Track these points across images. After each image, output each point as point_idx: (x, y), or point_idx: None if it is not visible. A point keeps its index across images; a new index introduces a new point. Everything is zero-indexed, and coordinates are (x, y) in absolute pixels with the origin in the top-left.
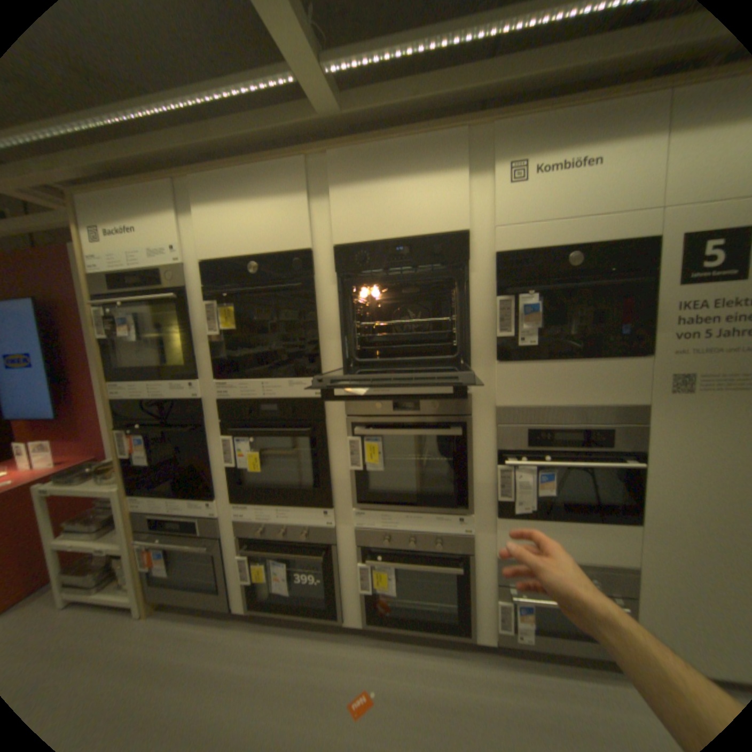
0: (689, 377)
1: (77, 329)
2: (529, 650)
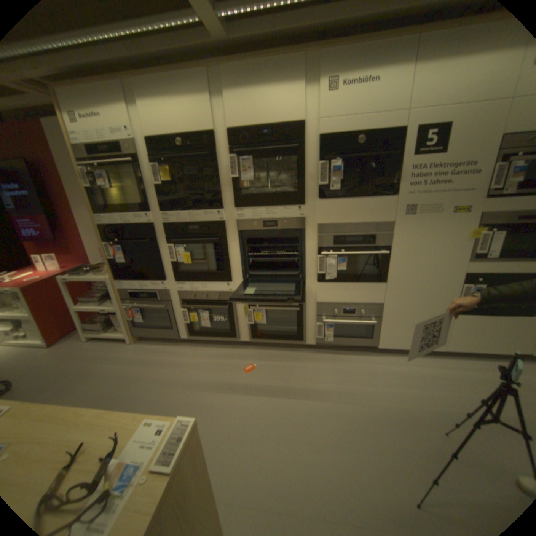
0: (414, 206)
1: (58, 182)
2: (331, 346)
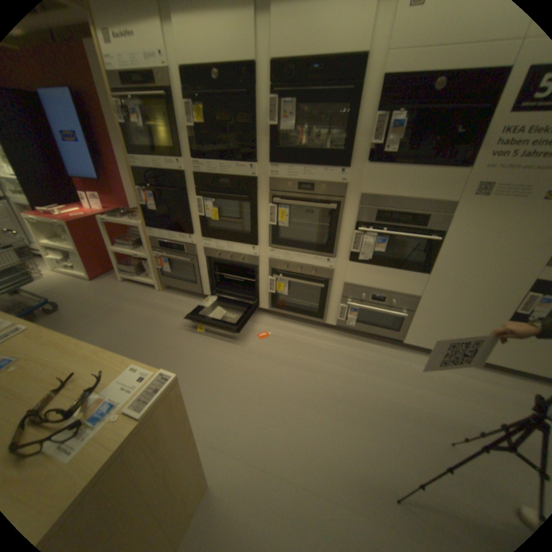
0: (490, 184)
1: (100, 116)
2: (352, 330)
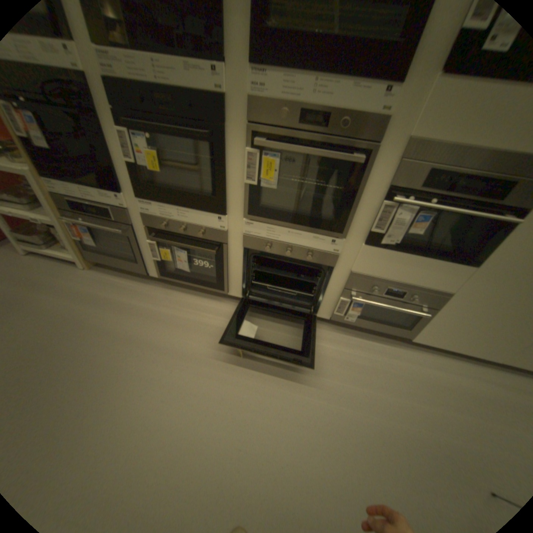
0: None
1: None
2: (349, 324)
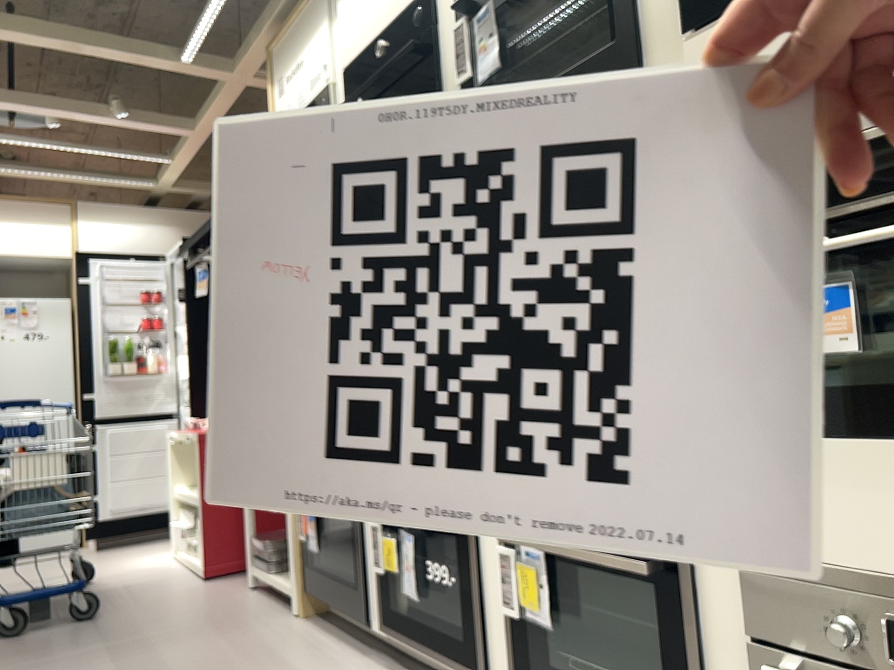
0: None
1: None
2: None
